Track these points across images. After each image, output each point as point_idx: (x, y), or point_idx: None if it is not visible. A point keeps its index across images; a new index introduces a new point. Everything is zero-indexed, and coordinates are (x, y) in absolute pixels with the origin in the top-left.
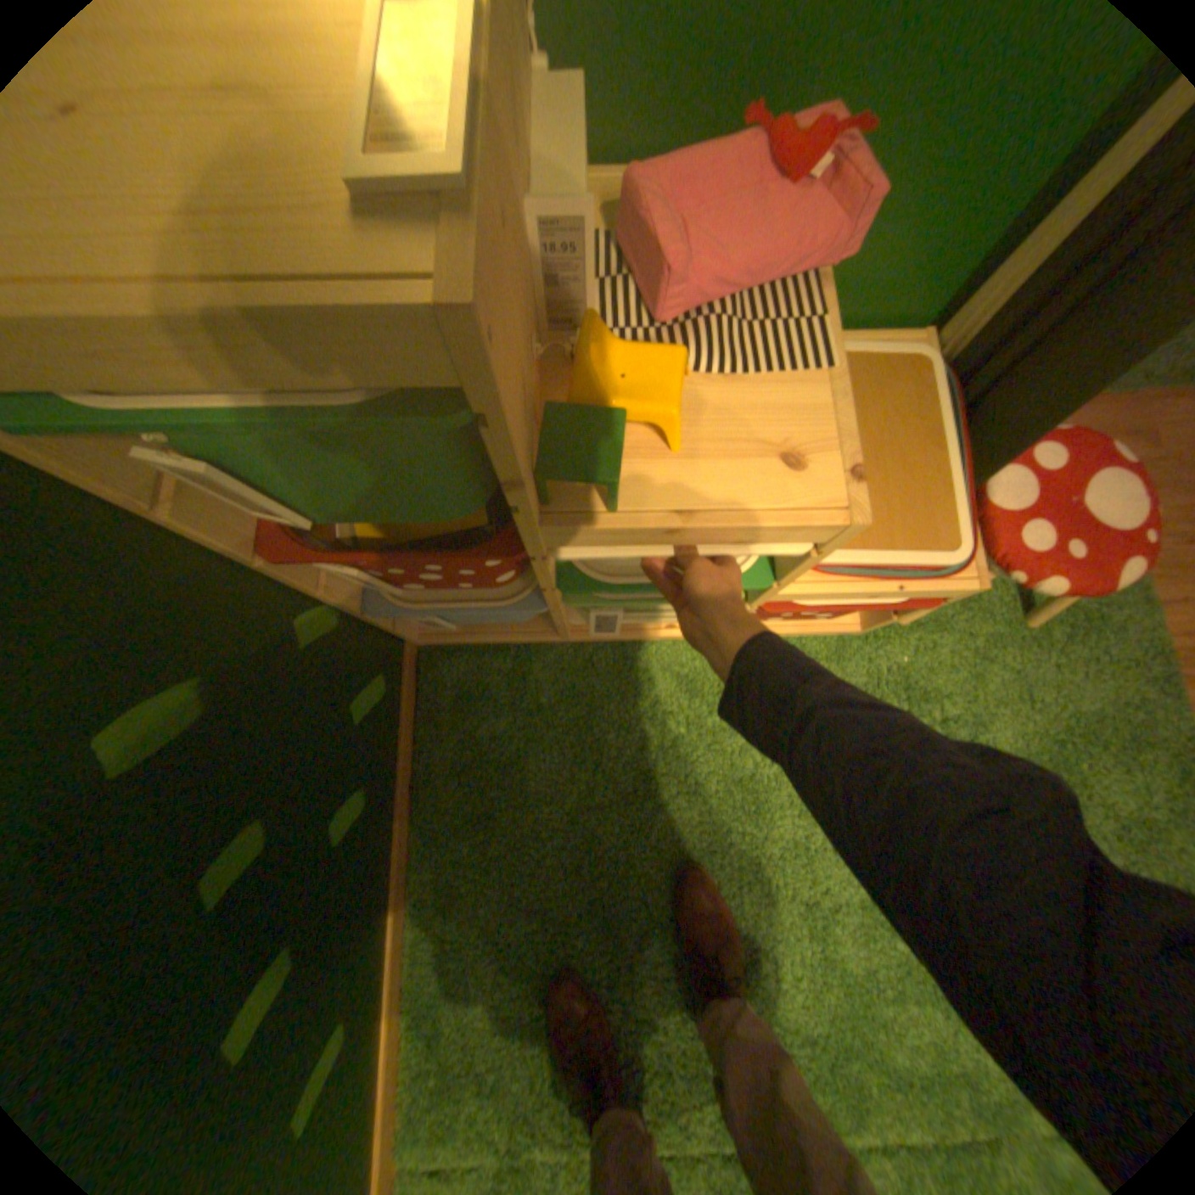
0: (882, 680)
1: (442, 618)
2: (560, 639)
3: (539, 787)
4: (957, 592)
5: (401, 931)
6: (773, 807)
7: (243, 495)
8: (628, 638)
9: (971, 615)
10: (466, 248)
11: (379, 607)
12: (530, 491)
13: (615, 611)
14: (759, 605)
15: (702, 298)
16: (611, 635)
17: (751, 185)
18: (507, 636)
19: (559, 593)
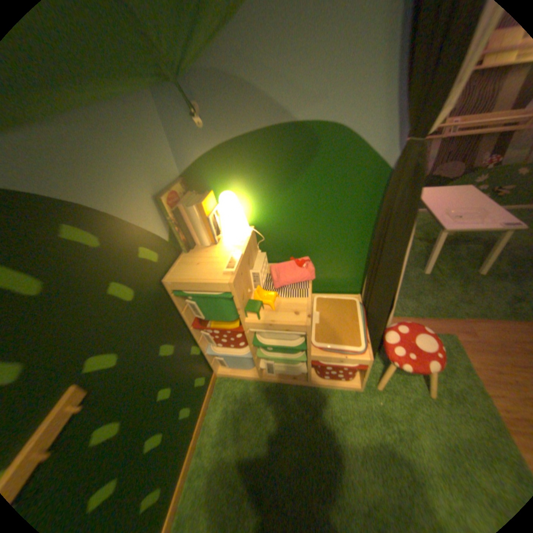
0: (373, 411)
1: (225, 358)
2: (260, 379)
3: (243, 432)
4: (367, 362)
5: (184, 480)
6: (328, 457)
7: (198, 307)
8: (281, 382)
9: (408, 390)
10: (233, 277)
11: (210, 354)
12: (242, 312)
13: (273, 364)
14: (311, 362)
15: (284, 284)
16: (275, 379)
17: (292, 268)
18: (243, 375)
19: (253, 348)
